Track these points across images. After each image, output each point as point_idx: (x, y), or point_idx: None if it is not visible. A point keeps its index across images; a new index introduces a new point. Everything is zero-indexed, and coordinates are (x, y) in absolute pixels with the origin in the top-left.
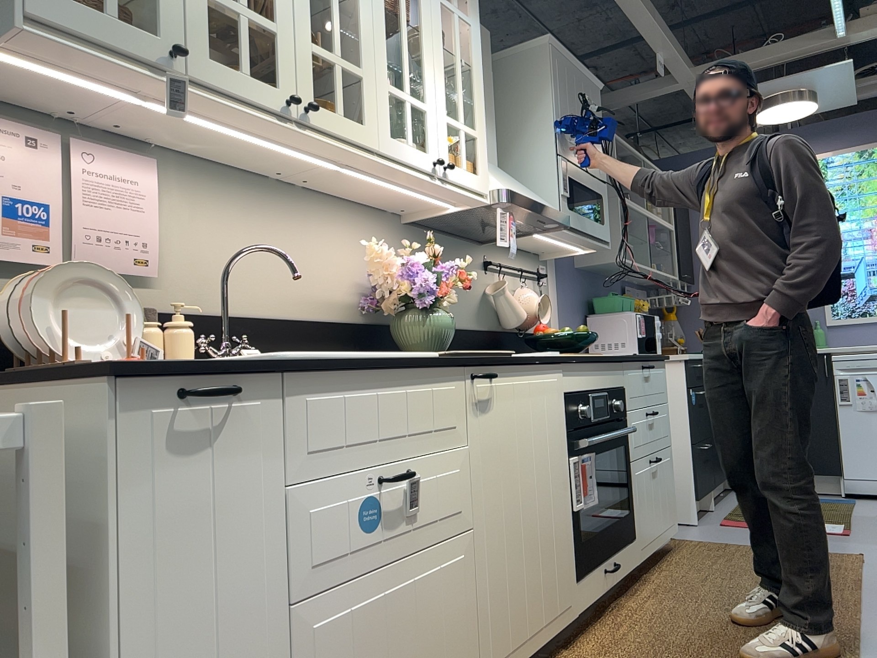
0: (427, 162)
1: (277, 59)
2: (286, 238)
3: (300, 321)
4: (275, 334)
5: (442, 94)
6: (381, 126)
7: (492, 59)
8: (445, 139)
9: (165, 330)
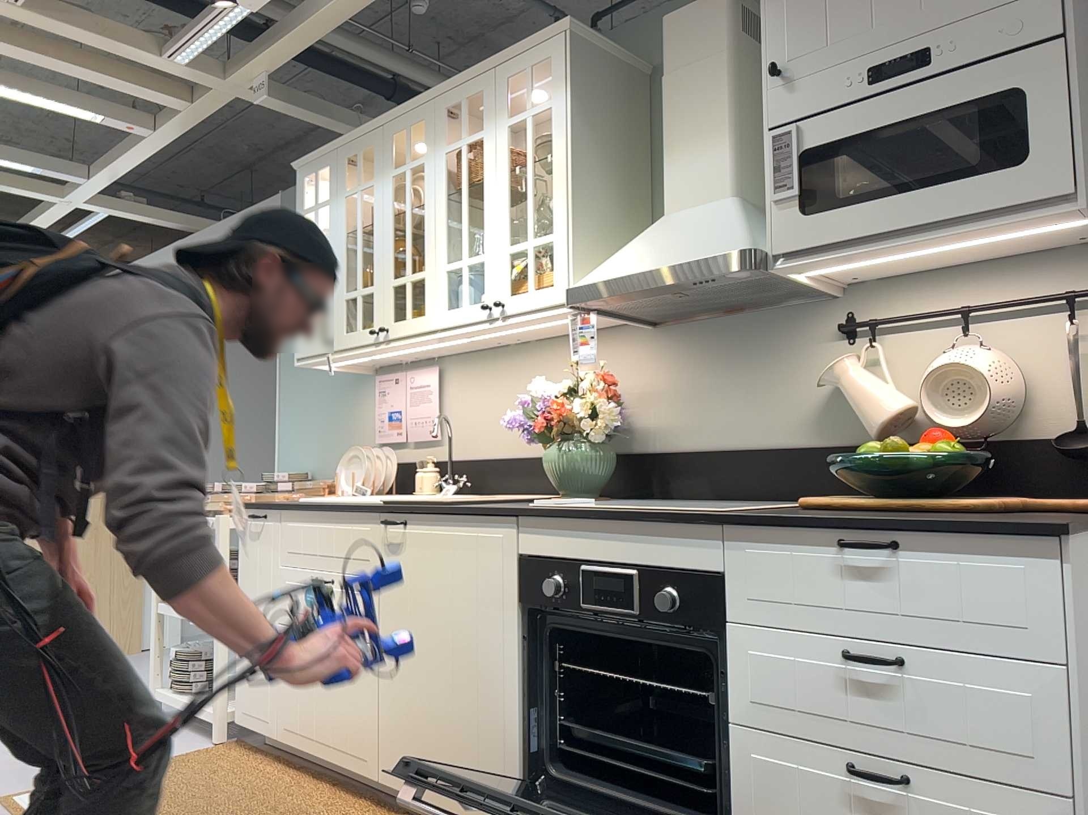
0: (479, 311)
1: (373, 307)
2: (520, 388)
3: (526, 458)
4: (505, 471)
5: (503, 226)
6: (437, 305)
7: (731, 25)
8: (504, 273)
9: (443, 472)
